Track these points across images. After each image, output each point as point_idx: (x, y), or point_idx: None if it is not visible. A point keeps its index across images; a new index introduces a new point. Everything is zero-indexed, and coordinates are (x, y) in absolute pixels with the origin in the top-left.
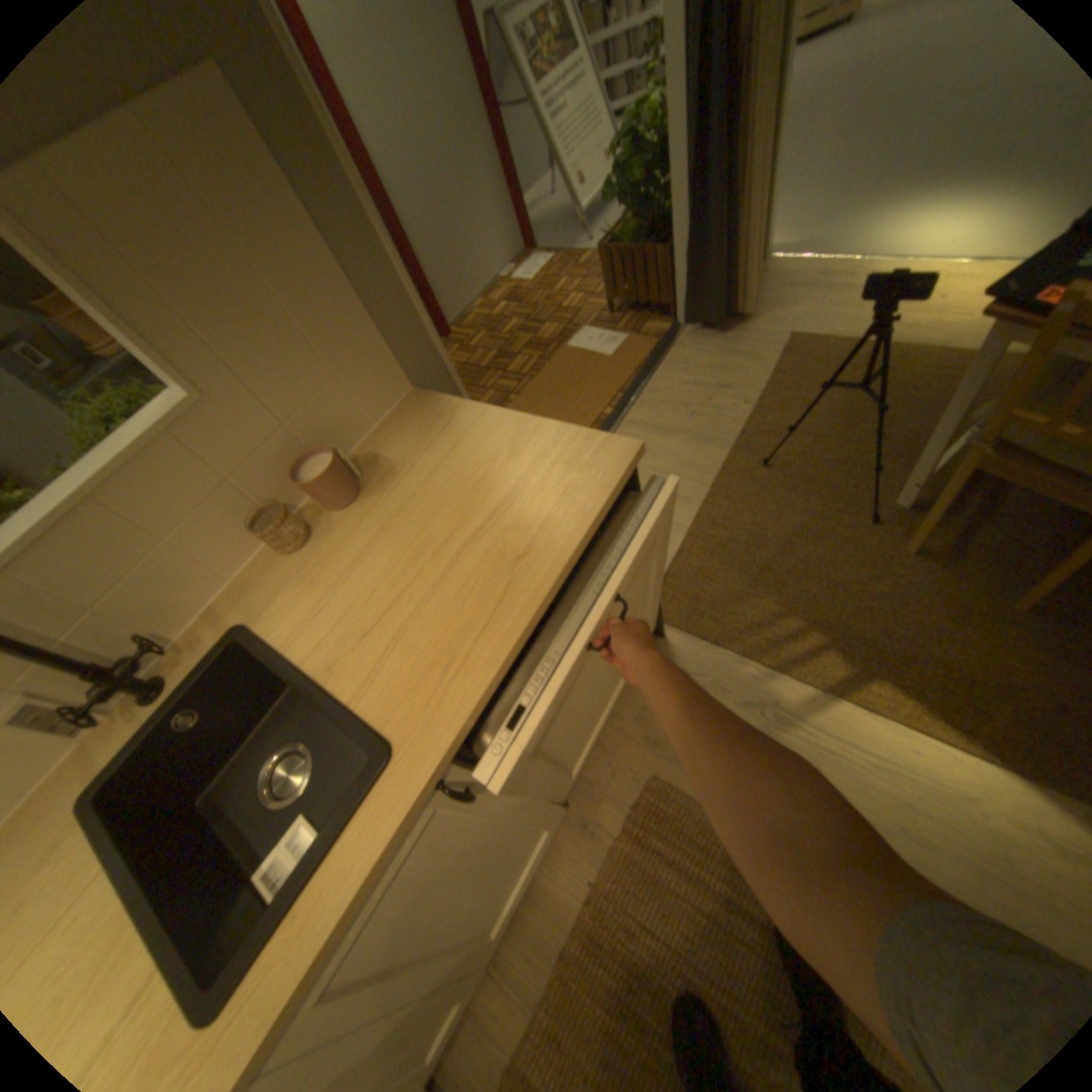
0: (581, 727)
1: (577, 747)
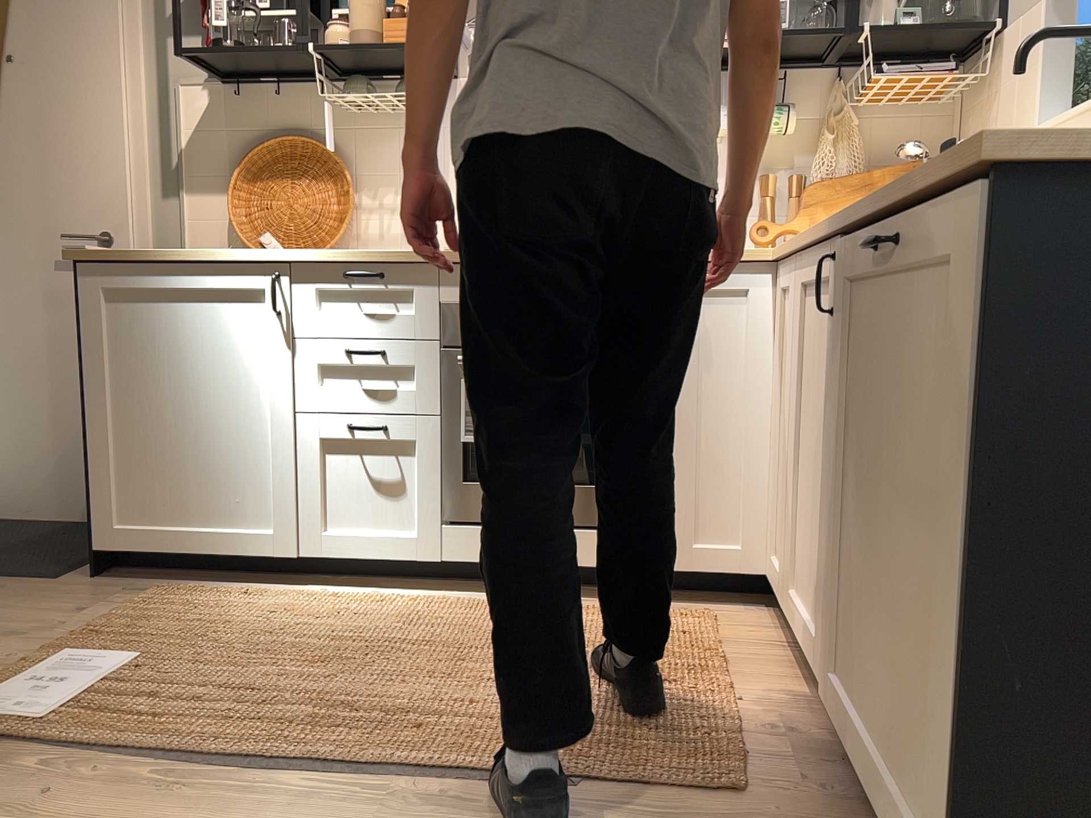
0: (871, 598)
1: (861, 619)
